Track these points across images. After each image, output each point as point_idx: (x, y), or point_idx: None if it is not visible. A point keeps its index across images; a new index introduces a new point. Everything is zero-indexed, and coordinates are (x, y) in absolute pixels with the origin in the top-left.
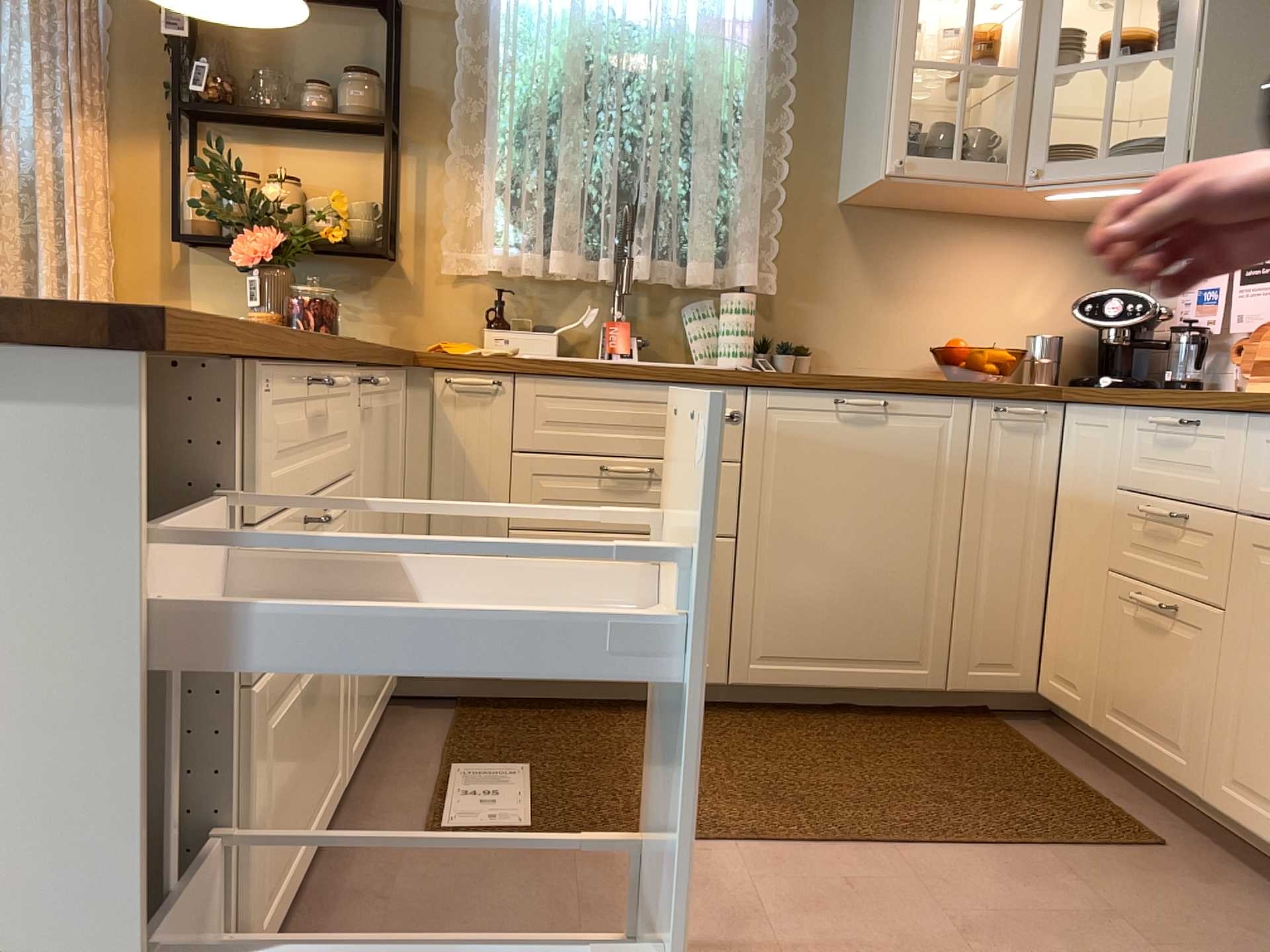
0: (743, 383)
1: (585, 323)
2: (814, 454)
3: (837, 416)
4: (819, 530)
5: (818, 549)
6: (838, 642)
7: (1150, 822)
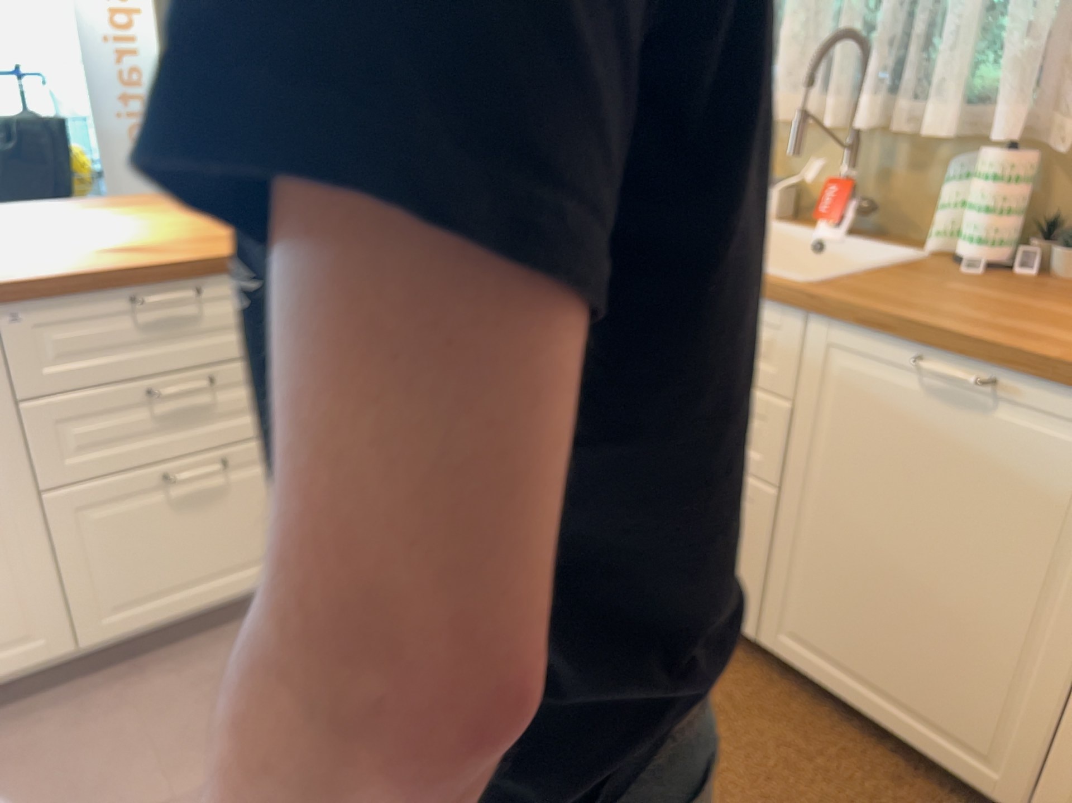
0: (798, 308)
1: (805, 181)
2: (879, 423)
3: (918, 383)
4: (872, 523)
5: (867, 545)
6: (879, 668)
7: None
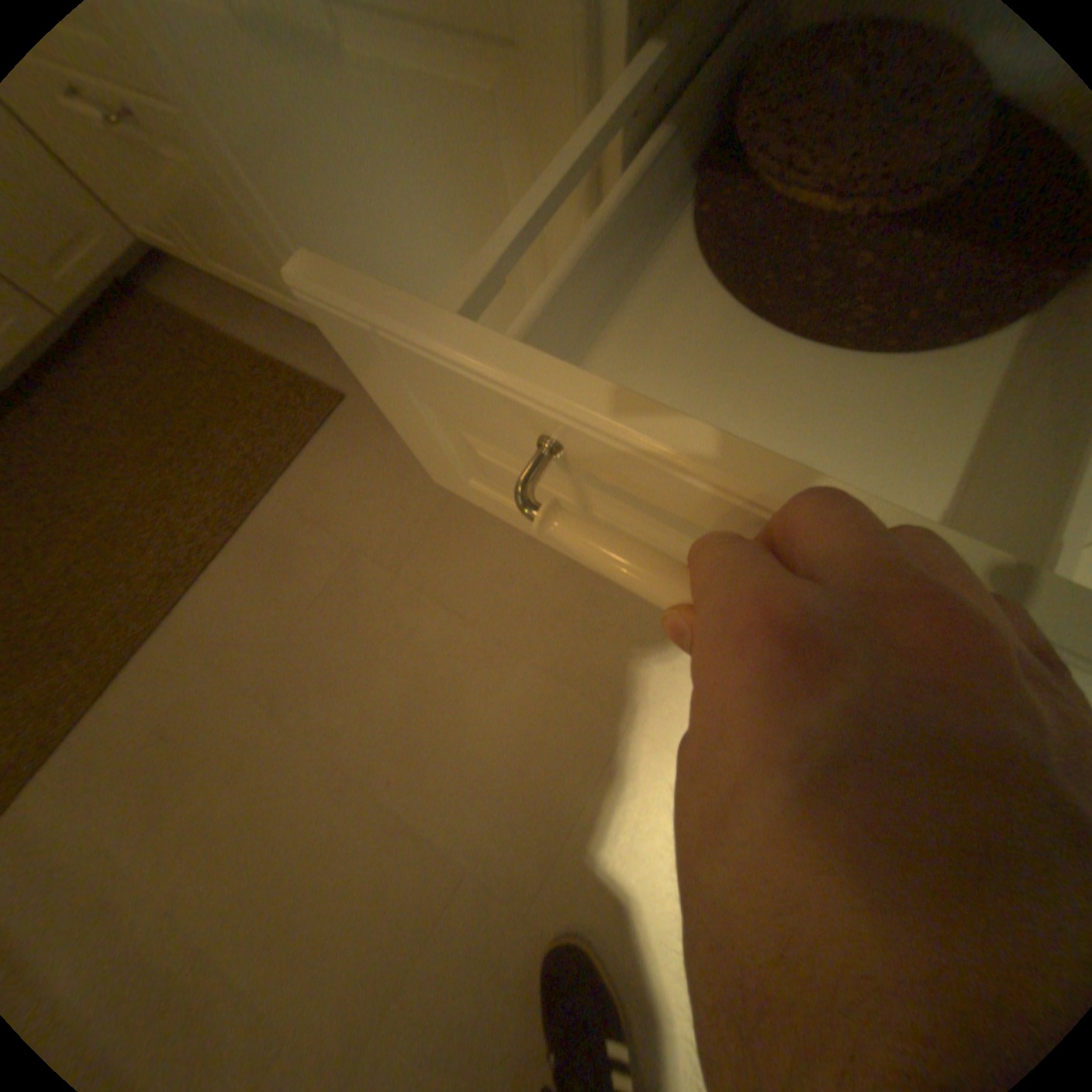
0: None
1: None
2: None
3: None
4: None
5: None
6: None
7: (314, 365)
